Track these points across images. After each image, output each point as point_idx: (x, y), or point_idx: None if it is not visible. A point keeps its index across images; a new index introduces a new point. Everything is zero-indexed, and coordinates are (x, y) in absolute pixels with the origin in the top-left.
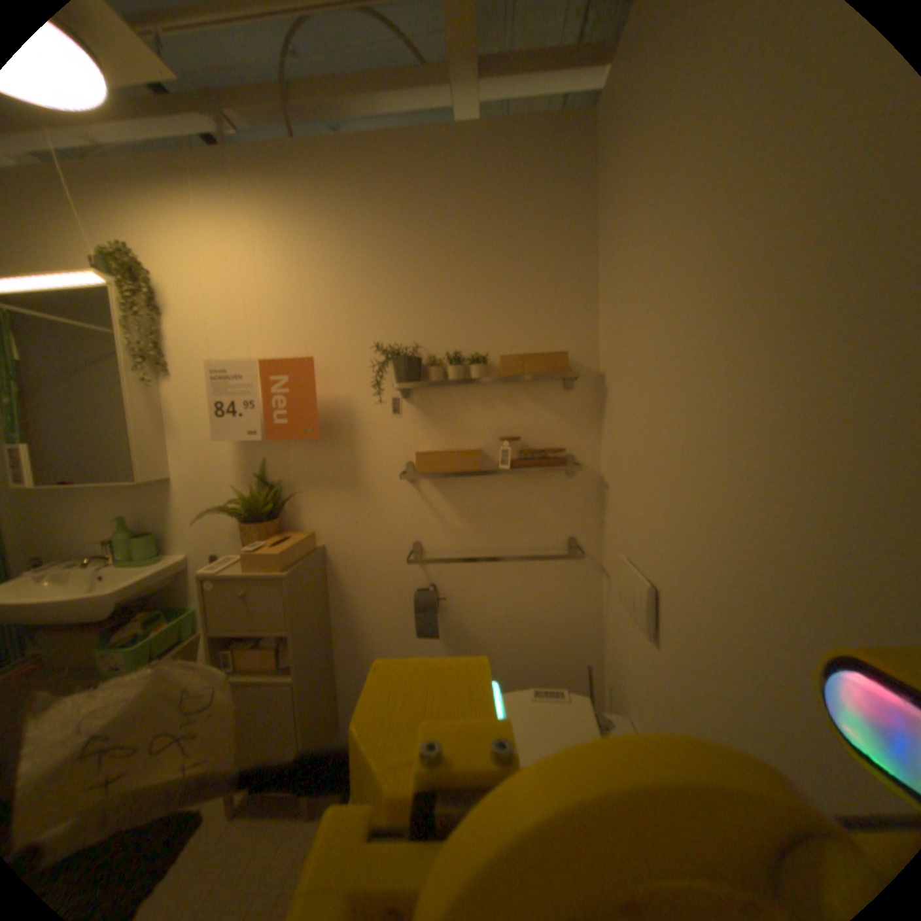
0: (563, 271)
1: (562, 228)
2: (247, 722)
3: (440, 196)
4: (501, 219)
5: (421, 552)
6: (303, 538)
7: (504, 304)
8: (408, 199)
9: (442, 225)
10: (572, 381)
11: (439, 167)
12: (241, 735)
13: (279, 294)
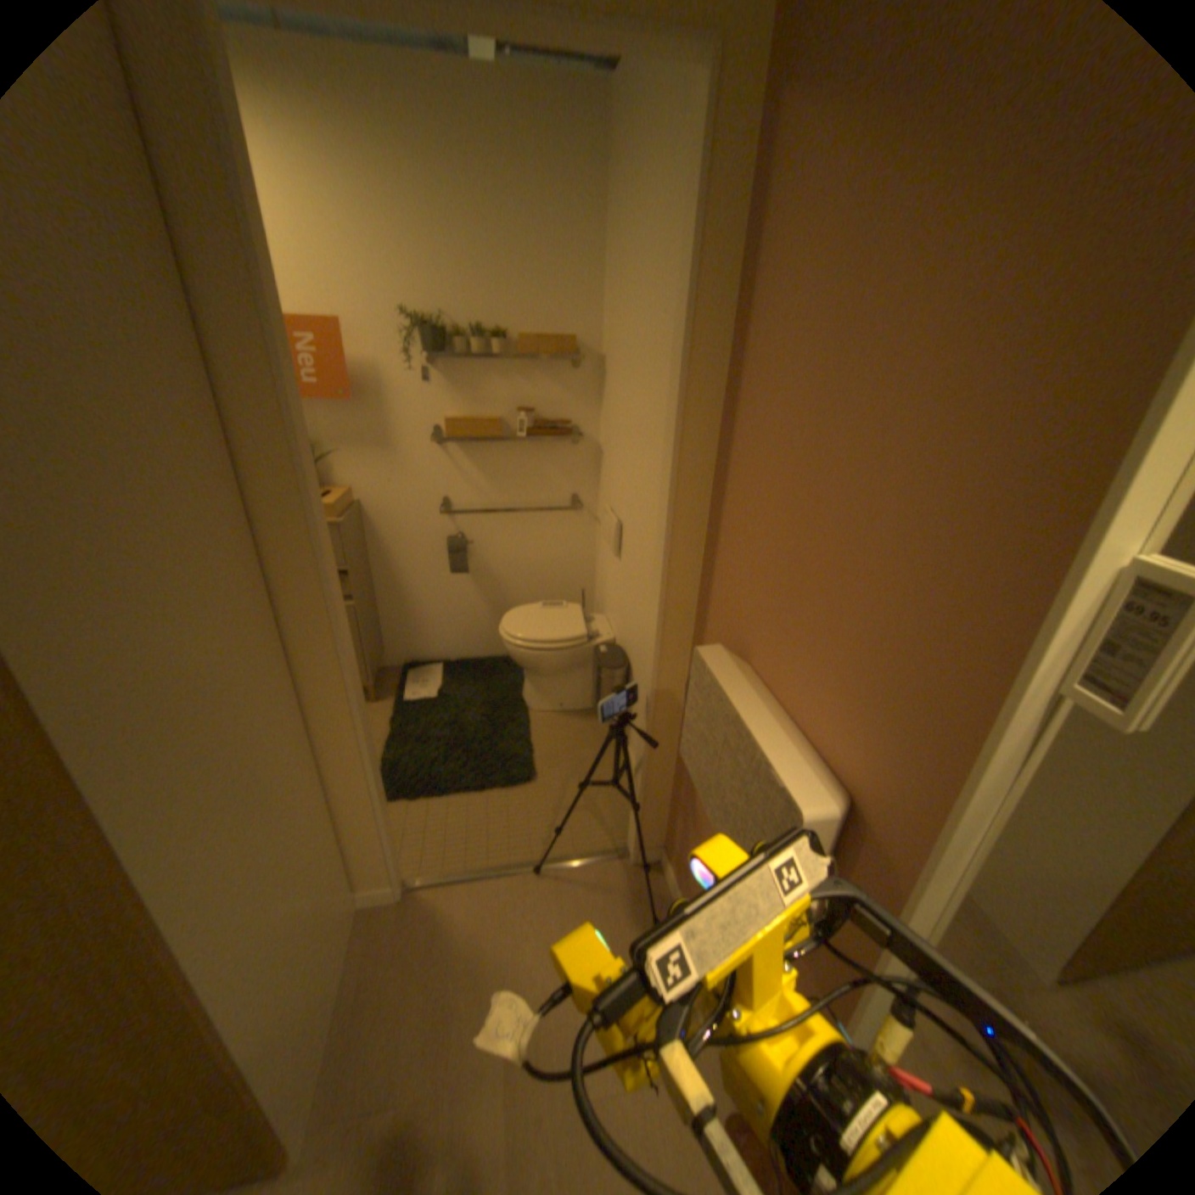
0: (575, 259)
1: (575, 215)
2: None
3: (460, 156)
4: (520, 194)
5: (449, 508)
6: (343, 494)
7: (522, 284)
8: (426, 152)
9: (462, 189)
10: (579, 364)
11: (458, 121)
12: None
13: (287, 239)
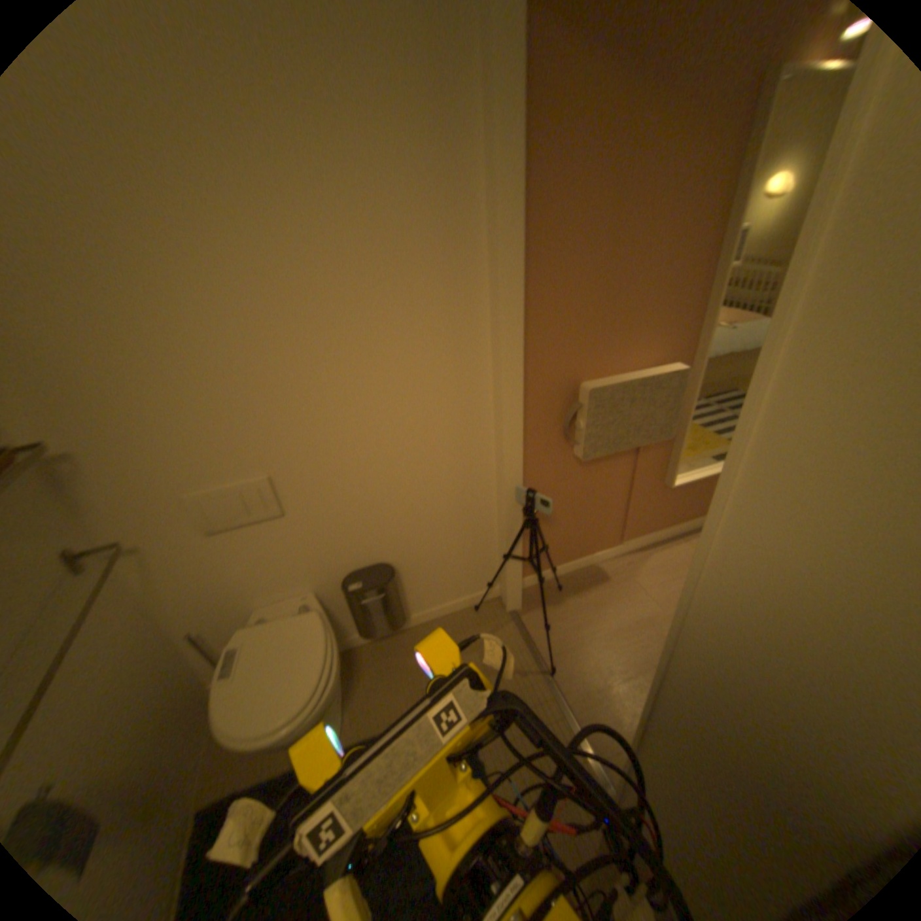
0: None
1: None
2: None
3: None
4: None
5: None
6: None
7: None
8: None
9: None
10: None
11: None
12: None
13: None
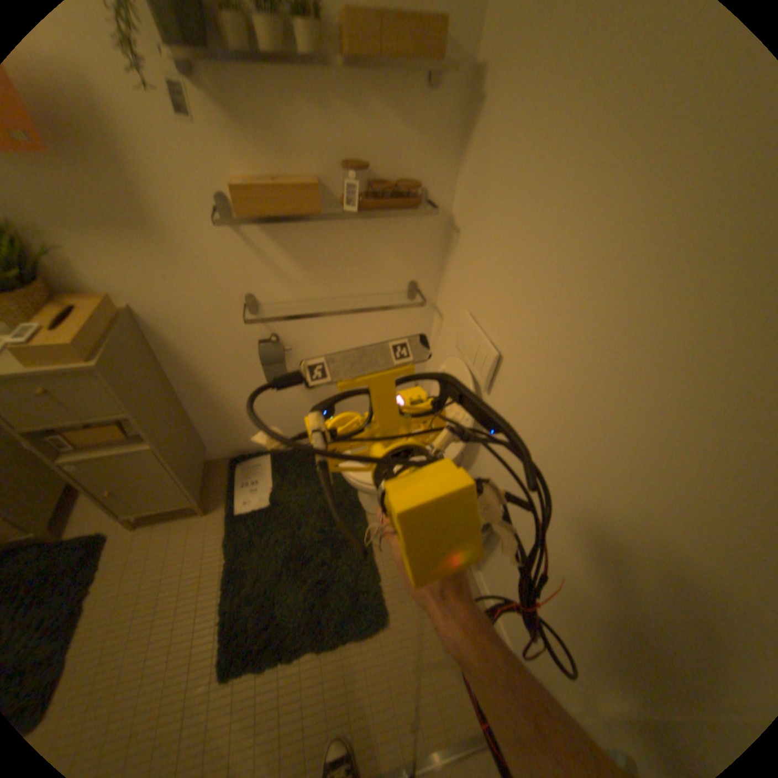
0: None
1: None
2: (113, 481)
3: None
4: None
5: (255, 305)
6: (92, 306)
7: None
8: None
9: None
10: (438, 74)
11: None
12: (112, 489)
13: None
